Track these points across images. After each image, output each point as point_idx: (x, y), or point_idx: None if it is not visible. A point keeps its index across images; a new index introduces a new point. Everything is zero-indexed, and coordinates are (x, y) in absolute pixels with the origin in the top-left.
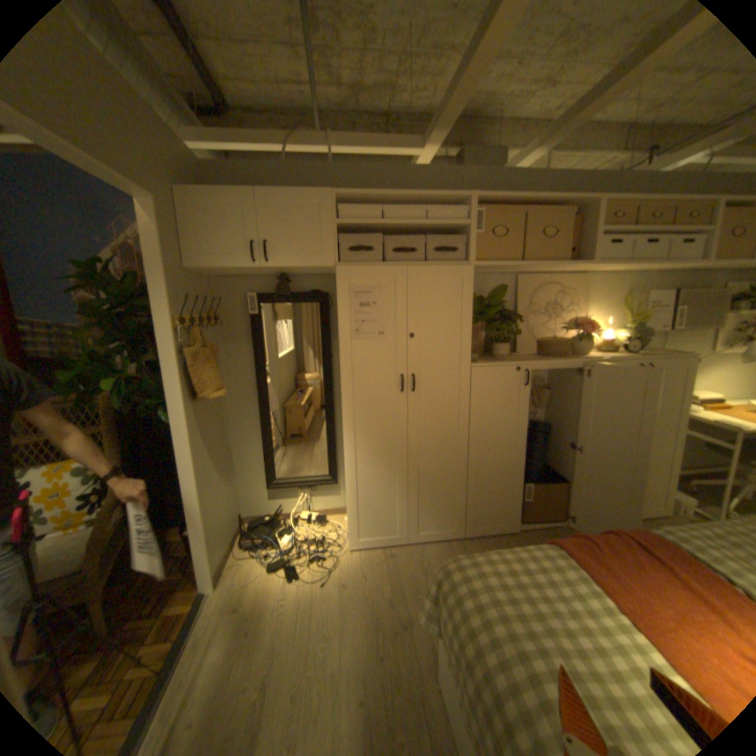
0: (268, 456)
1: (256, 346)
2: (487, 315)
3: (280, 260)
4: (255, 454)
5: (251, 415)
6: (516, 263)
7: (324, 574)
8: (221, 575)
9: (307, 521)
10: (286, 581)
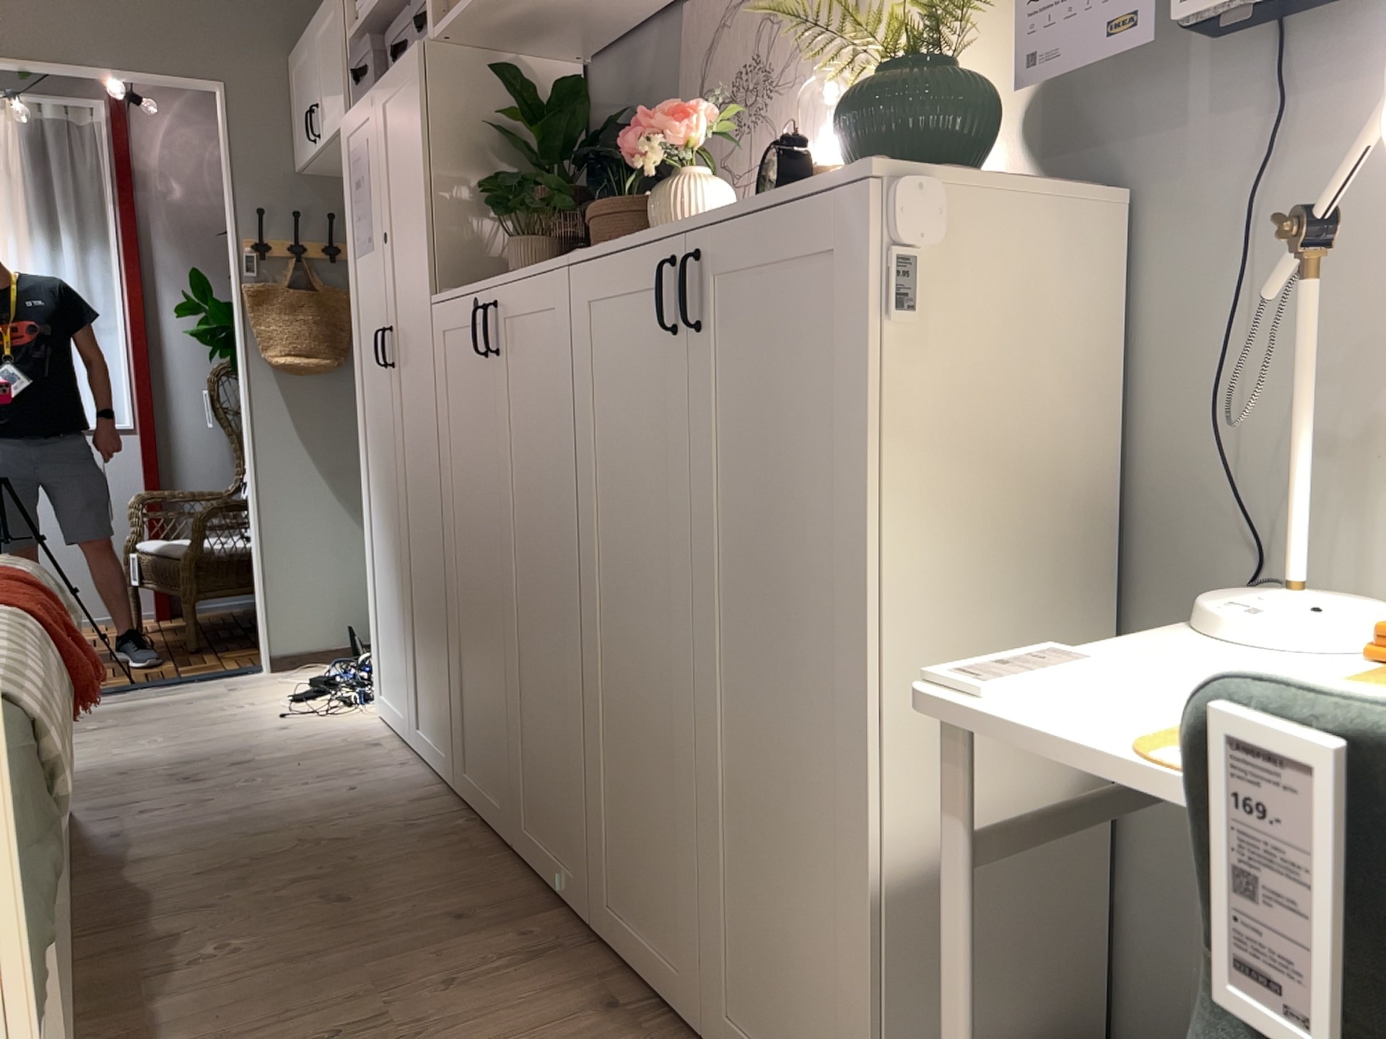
0: None
1: None
2: (541, 160)
3: (323, 129)
4: None
5: None
6: None
7: (313, 713)
8: (300, 665)
9: None
10: (293, 698)
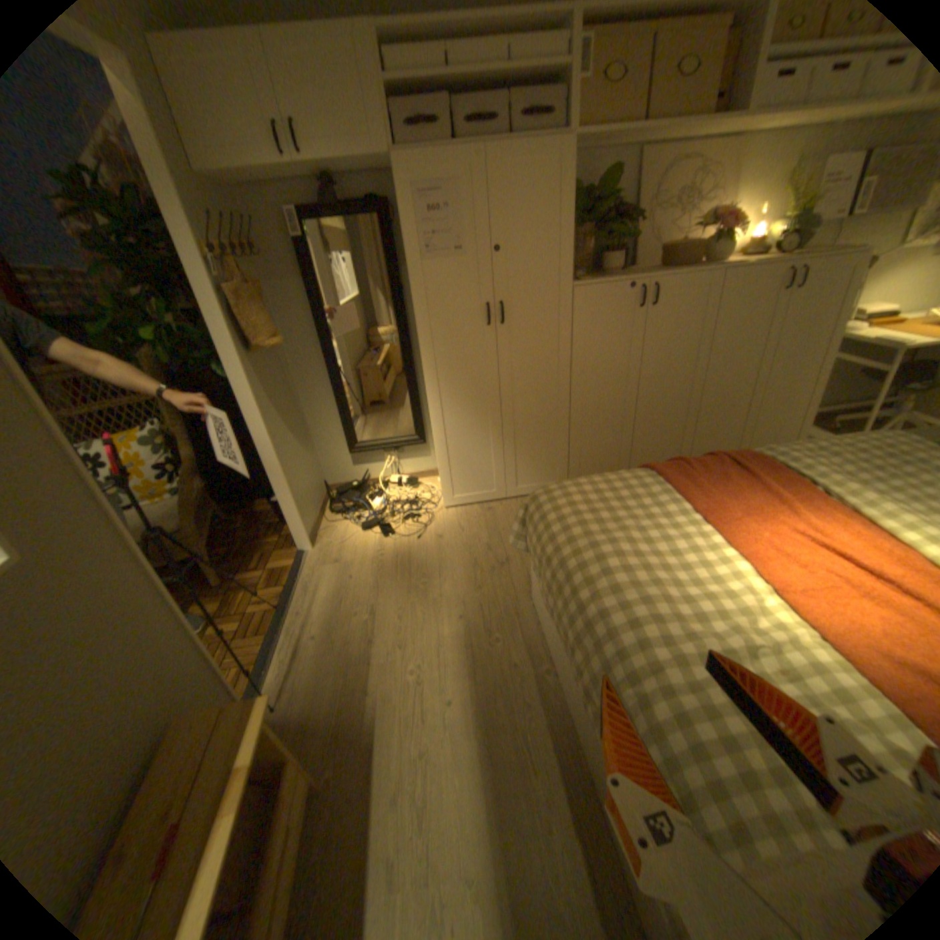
0: (345, 418)
1: (308, 282)
2: (597, 213)
3: (316, 150)
4: (331, 417)
5: (318, 372)
6: (636, 125)
7: (421, 528)
8: (317, 536)
9: (398, 485)
10: (383, 537)
